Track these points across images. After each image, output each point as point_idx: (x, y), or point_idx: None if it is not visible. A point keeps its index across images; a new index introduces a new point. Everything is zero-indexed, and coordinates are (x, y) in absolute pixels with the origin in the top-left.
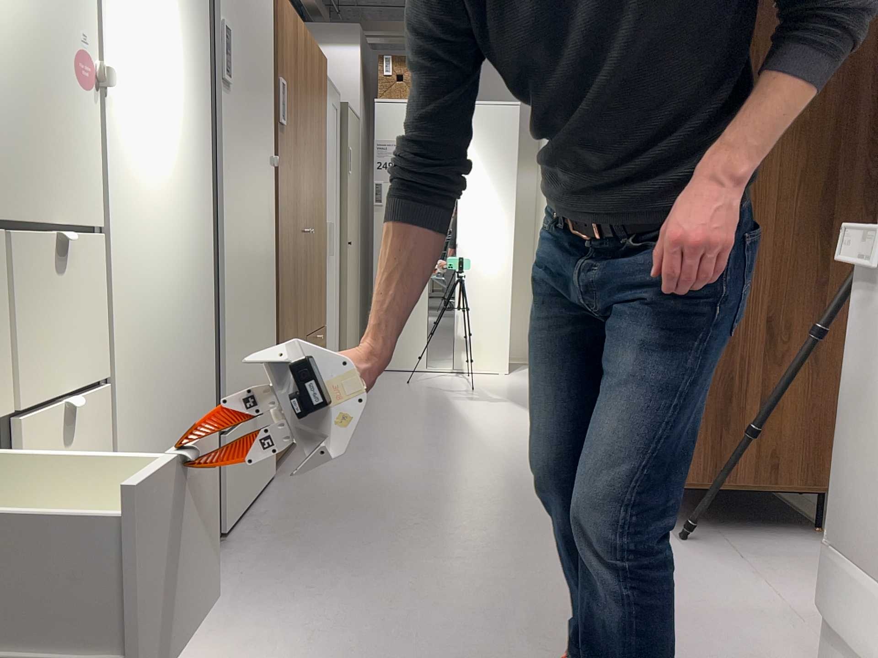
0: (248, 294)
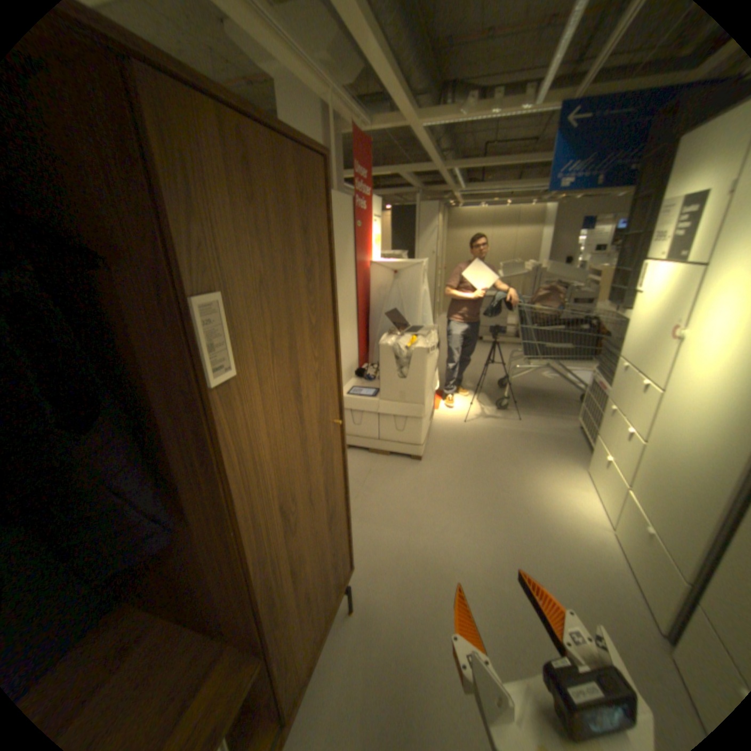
0: None
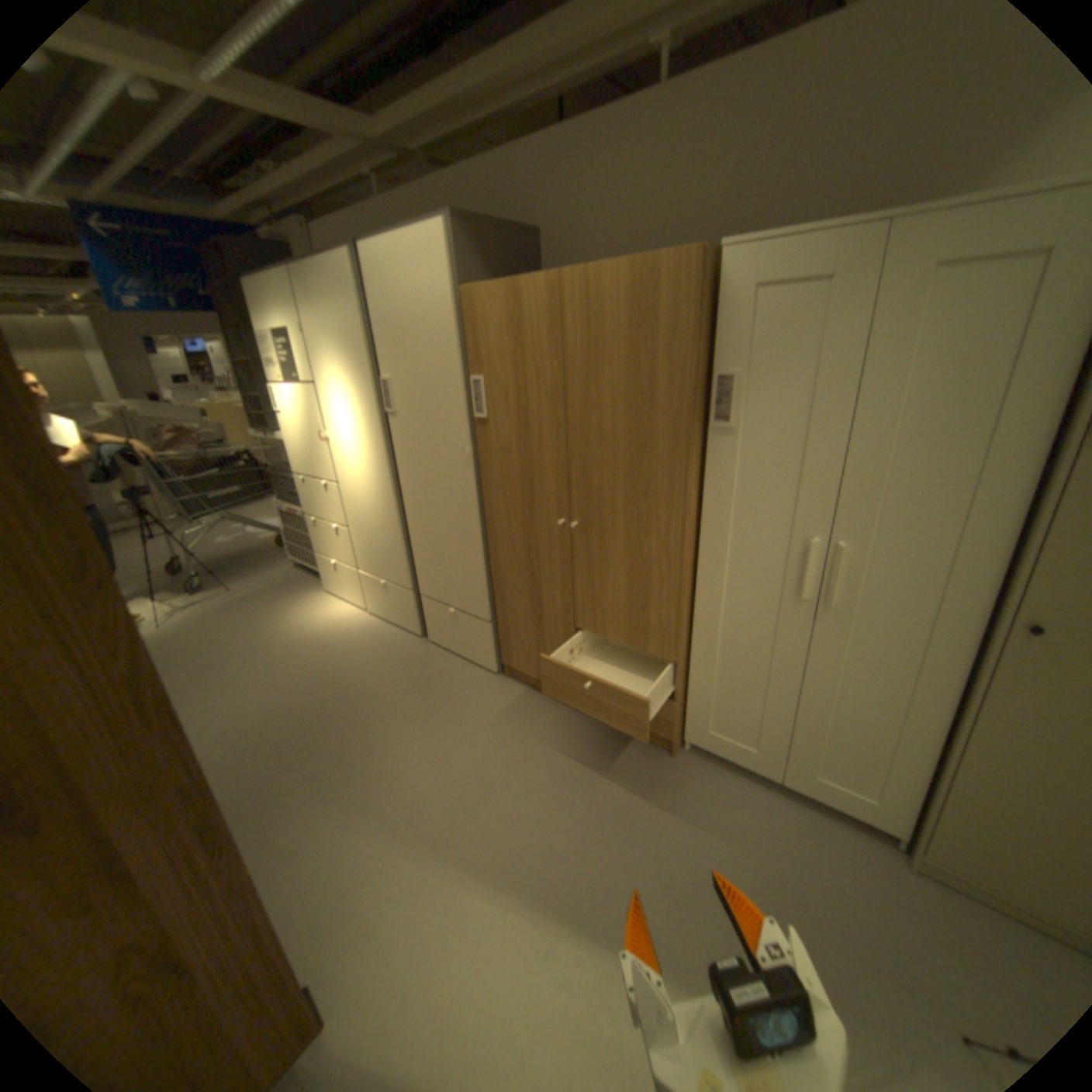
0: (439, 539)
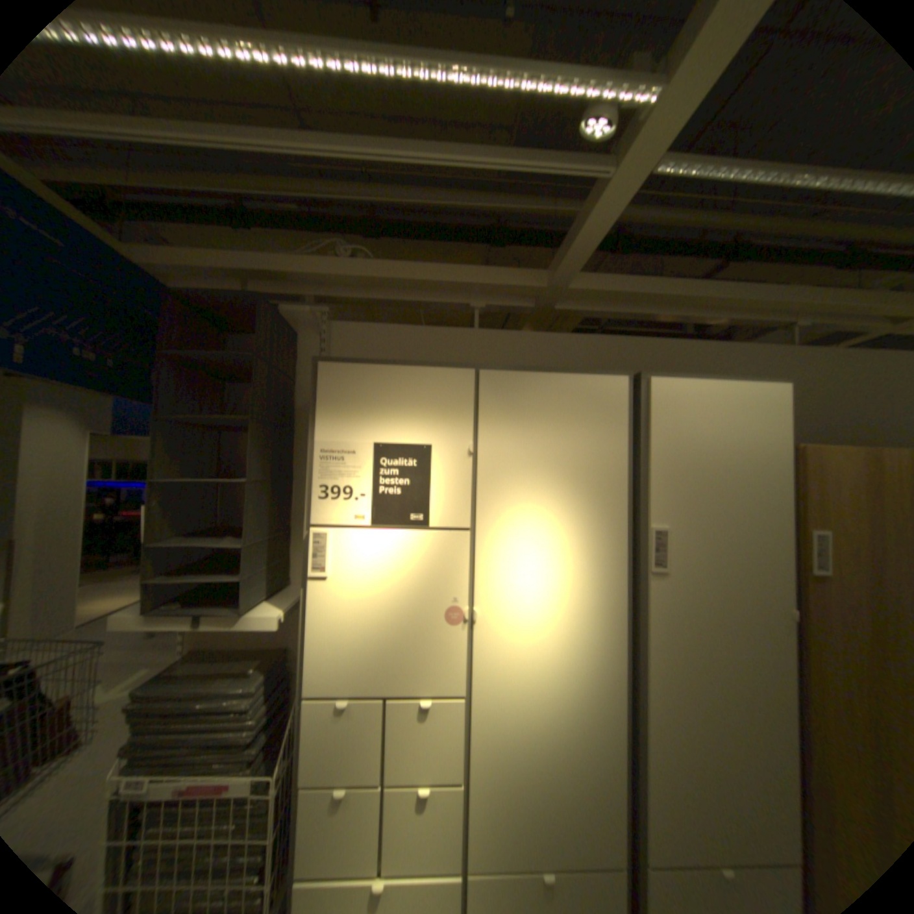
0: (715, 750)
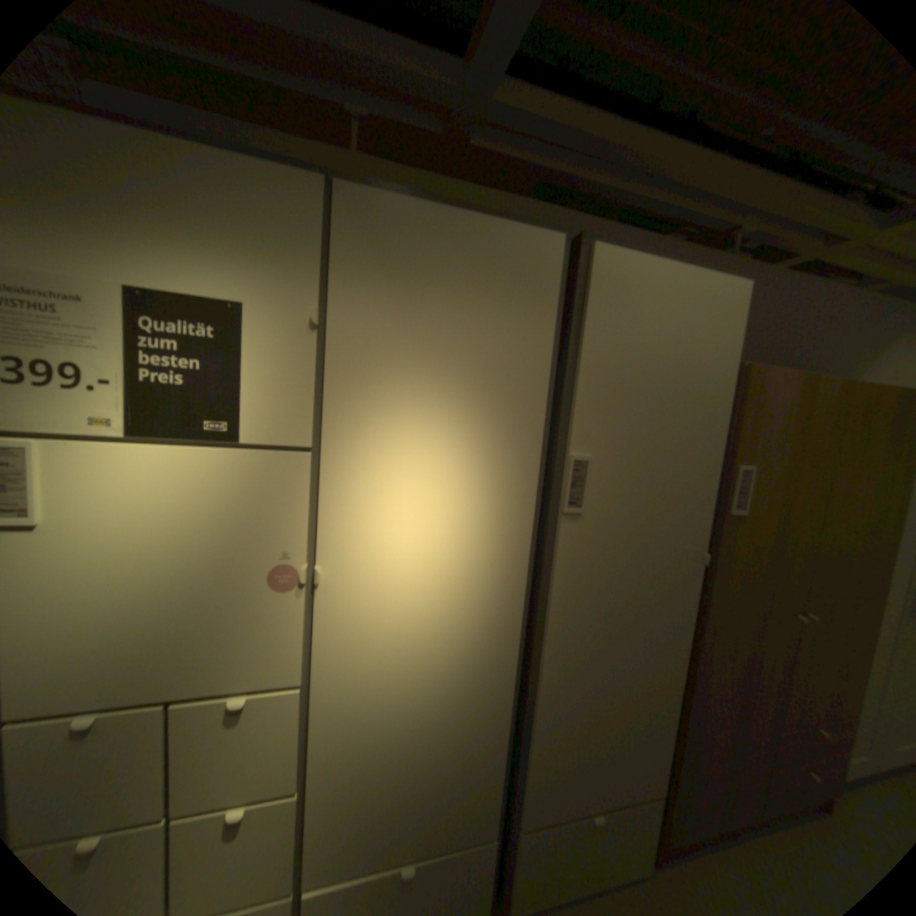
0: (605, 705)
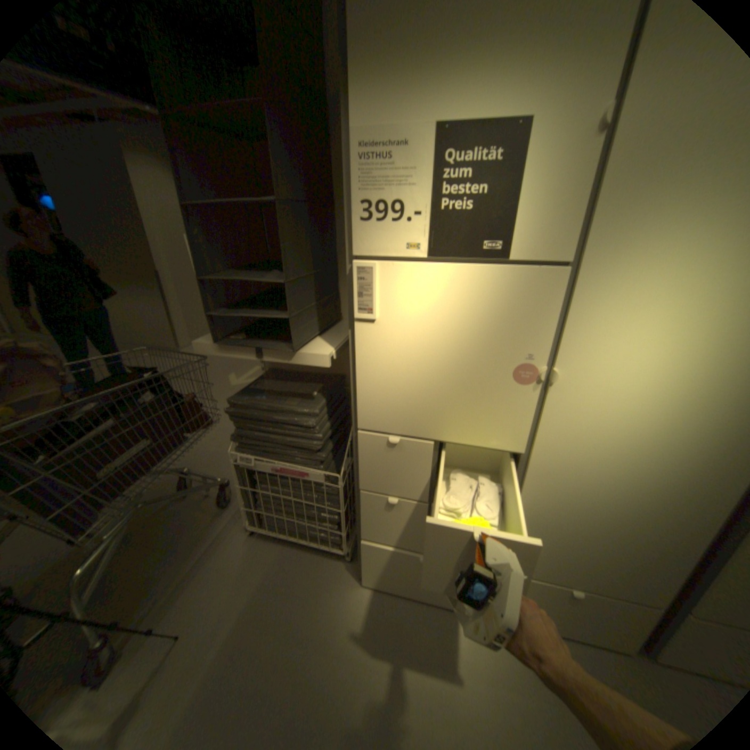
0: None
